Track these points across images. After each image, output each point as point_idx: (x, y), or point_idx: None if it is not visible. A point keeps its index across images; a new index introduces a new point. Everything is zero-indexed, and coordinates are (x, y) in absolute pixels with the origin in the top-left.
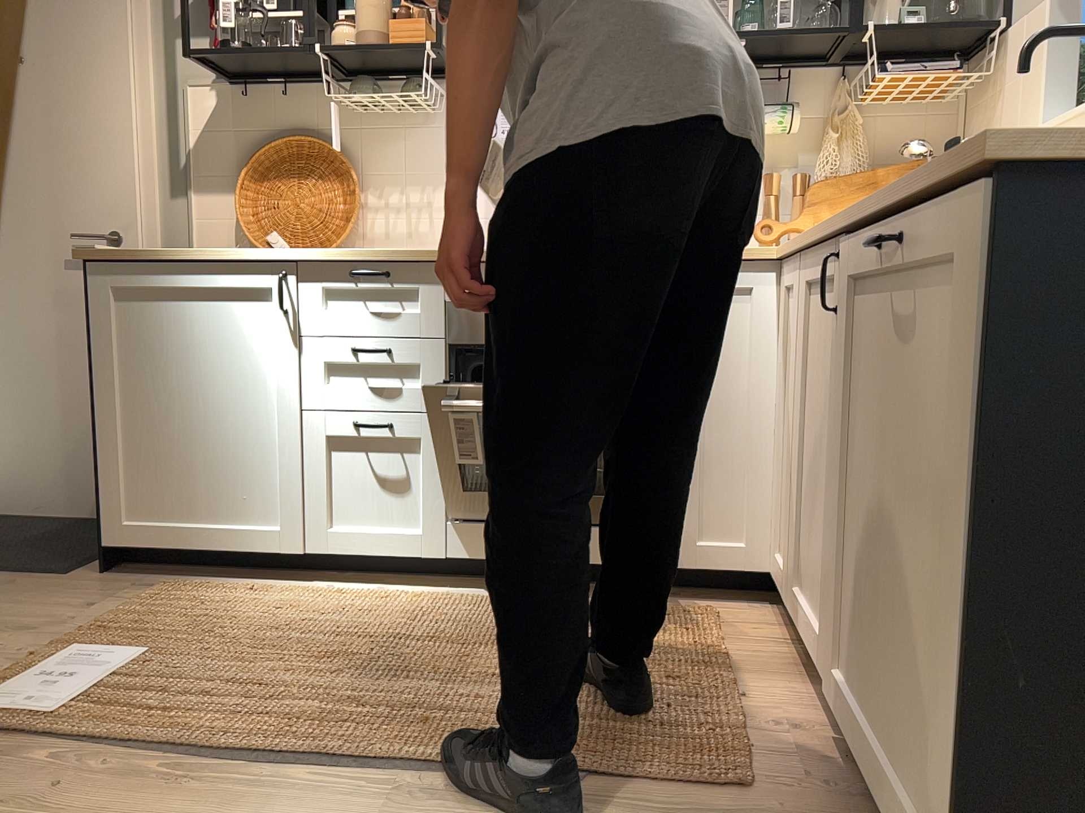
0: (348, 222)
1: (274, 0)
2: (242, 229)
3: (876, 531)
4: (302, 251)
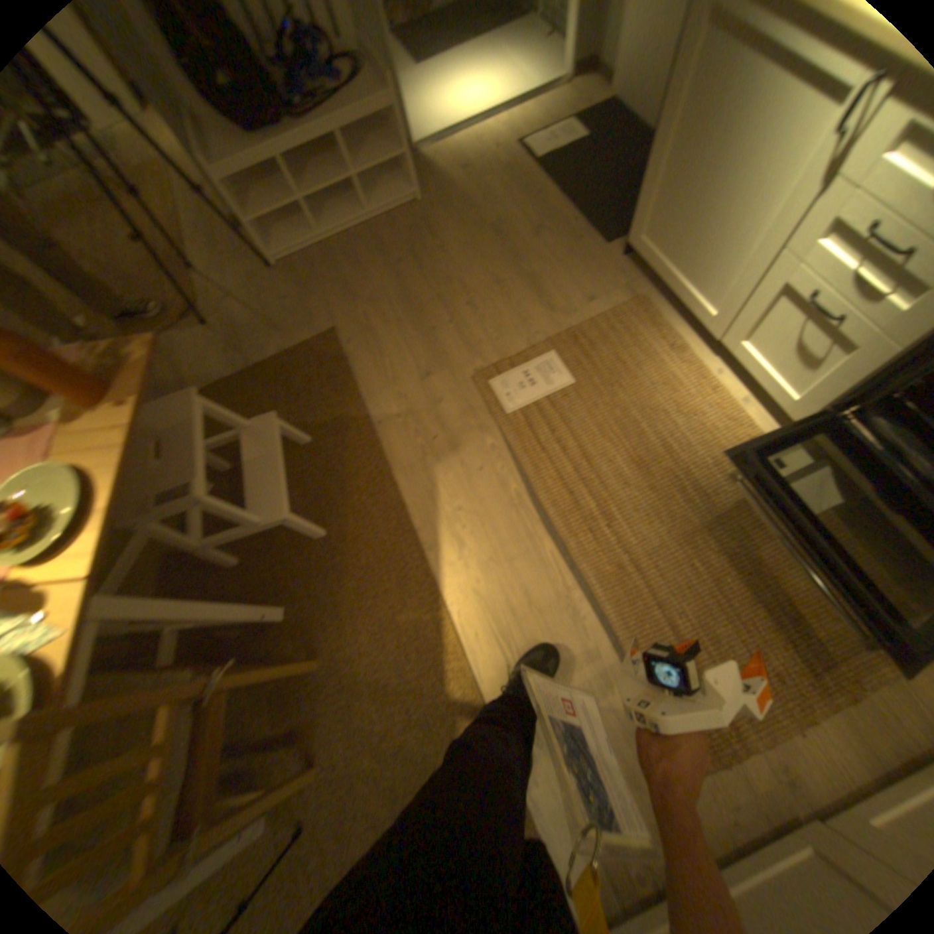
0: None
1: None
2: None
3: None
4: None
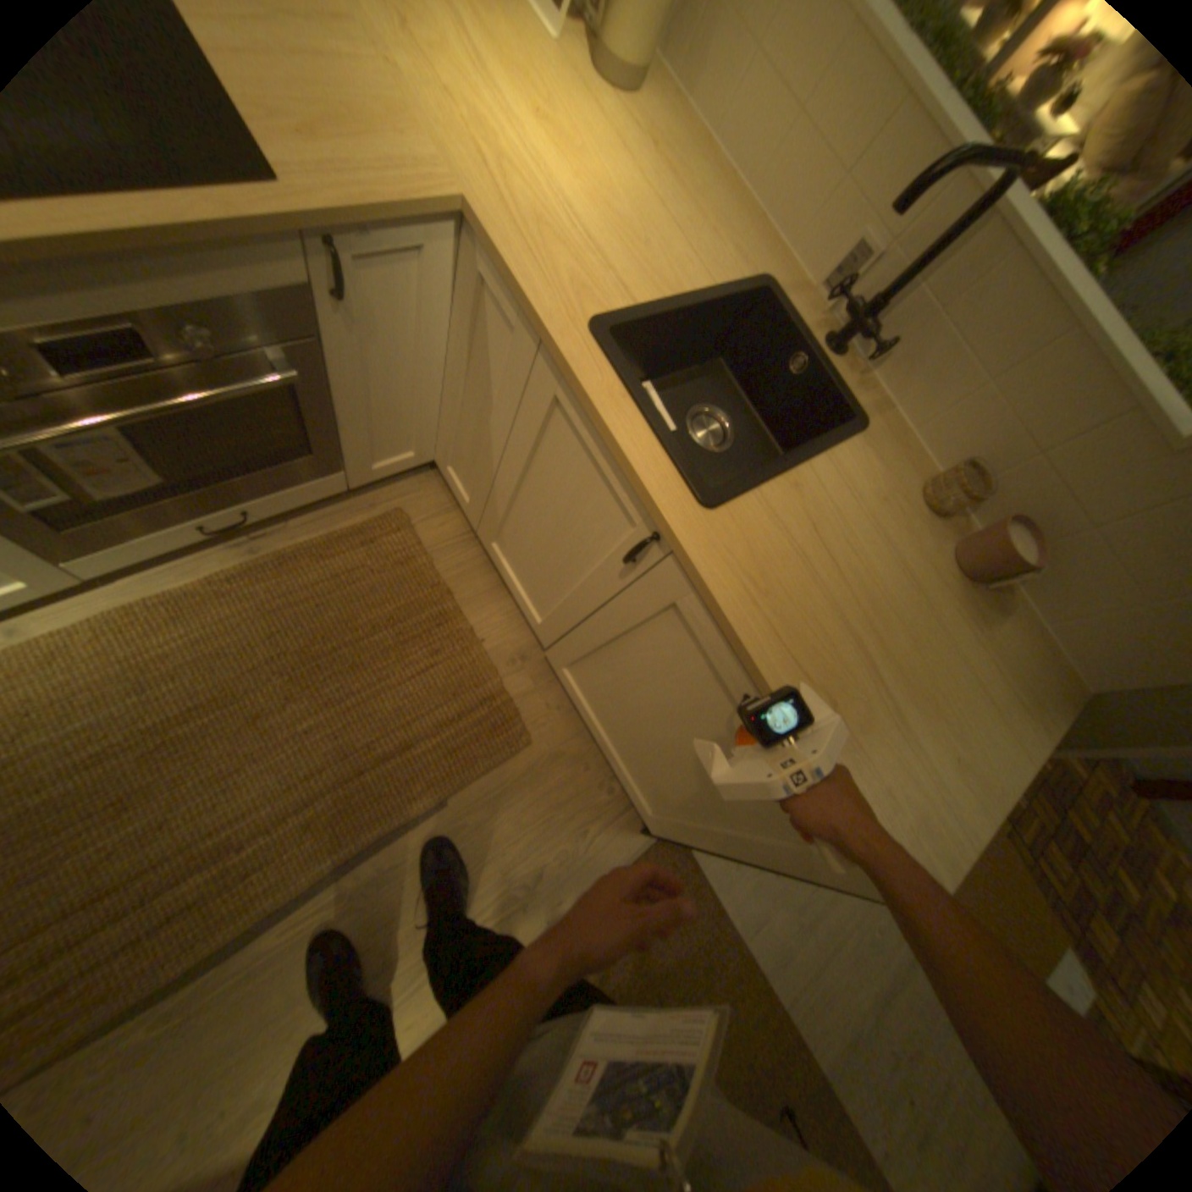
0: None
1: None
2: None
3: (628, 694)
4: None
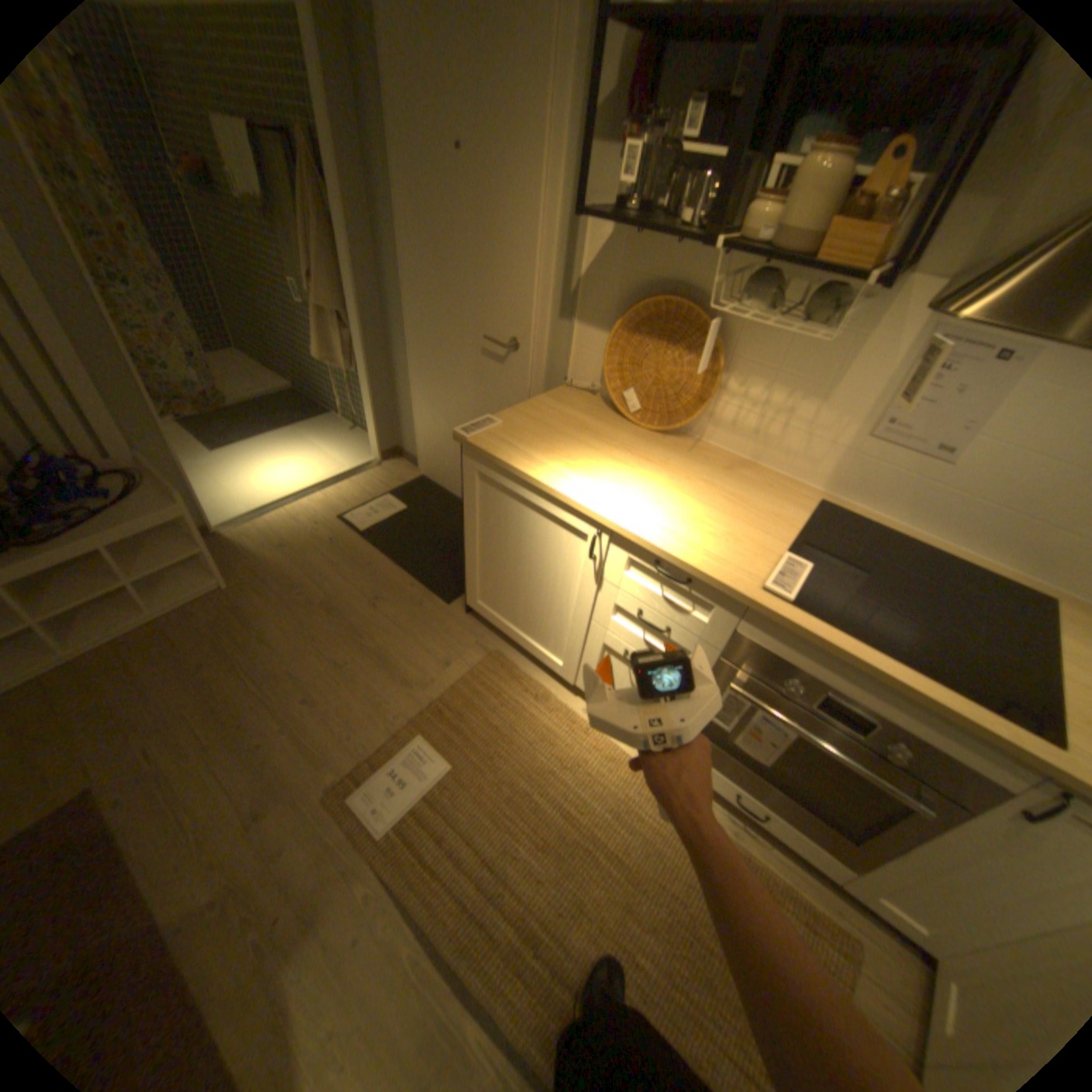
0: (702, 403)
1: (701, 122)
2: (606, 380)
3: None
4: (623, 514)
